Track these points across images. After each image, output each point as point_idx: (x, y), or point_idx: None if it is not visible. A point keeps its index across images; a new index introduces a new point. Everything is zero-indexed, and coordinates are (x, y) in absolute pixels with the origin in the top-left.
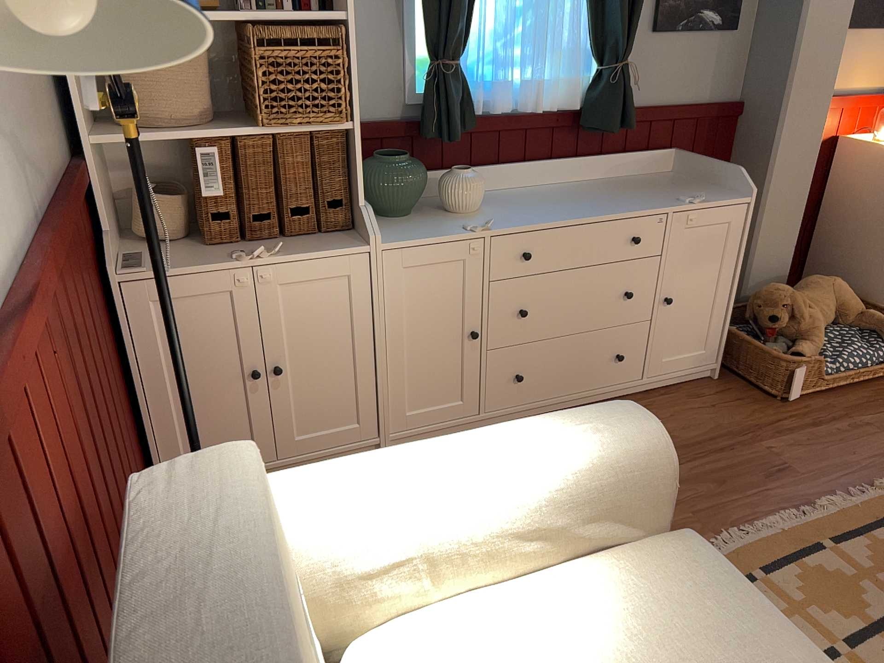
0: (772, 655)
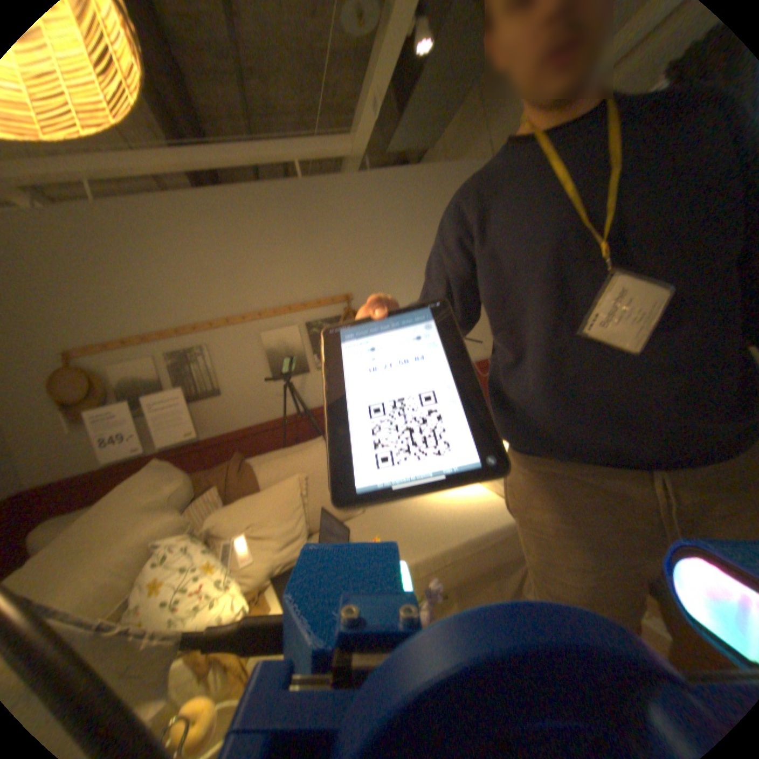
0: (464, 528)
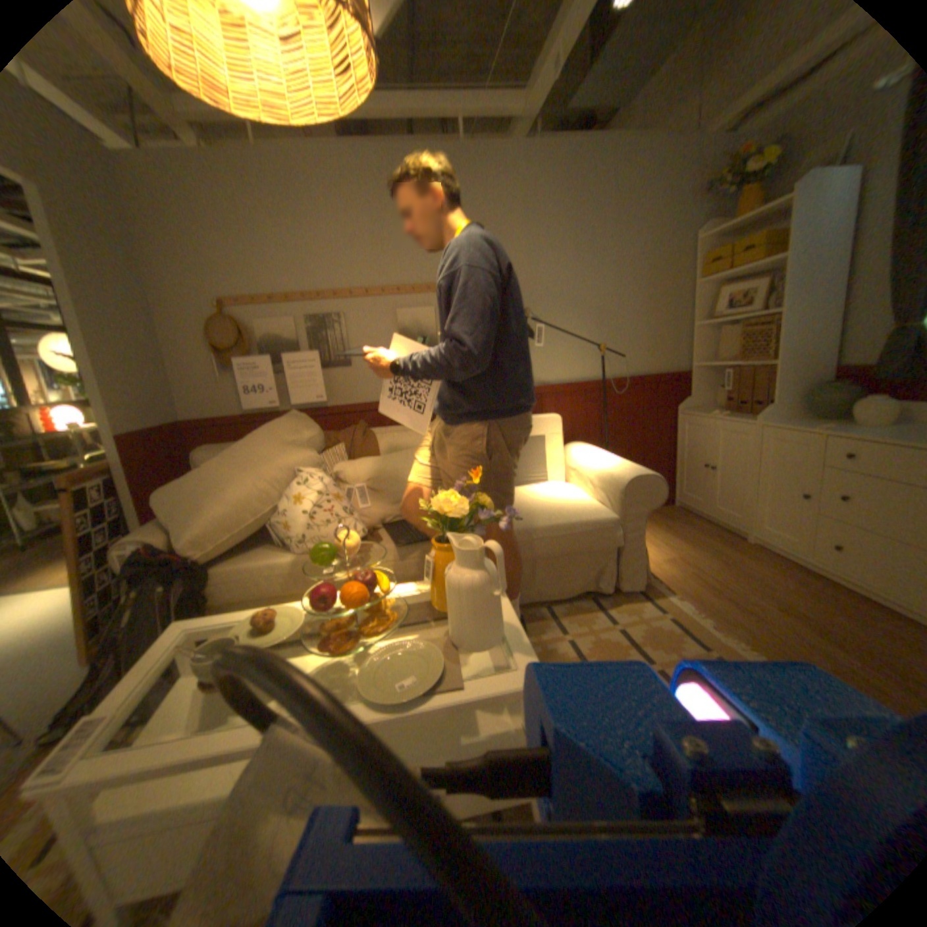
0: (556, 516)
